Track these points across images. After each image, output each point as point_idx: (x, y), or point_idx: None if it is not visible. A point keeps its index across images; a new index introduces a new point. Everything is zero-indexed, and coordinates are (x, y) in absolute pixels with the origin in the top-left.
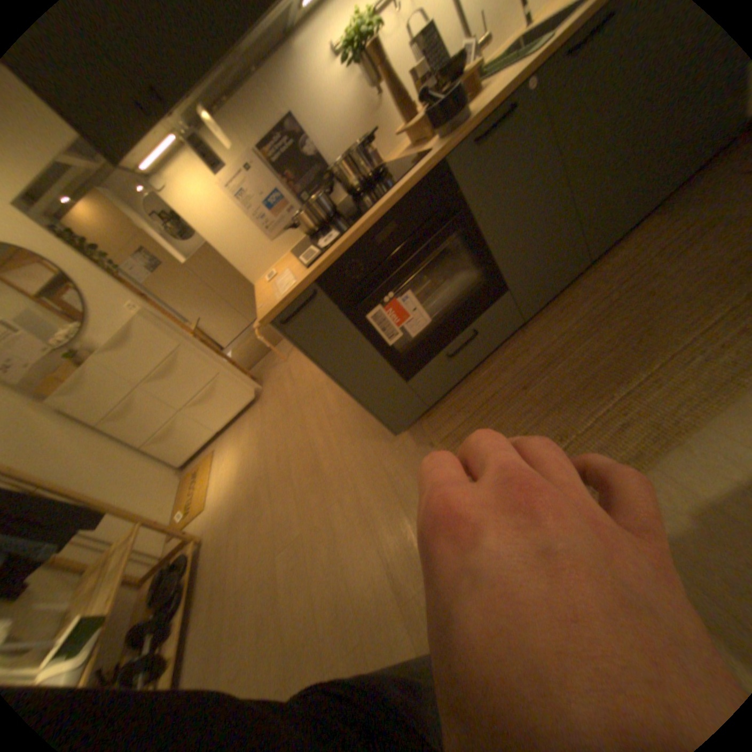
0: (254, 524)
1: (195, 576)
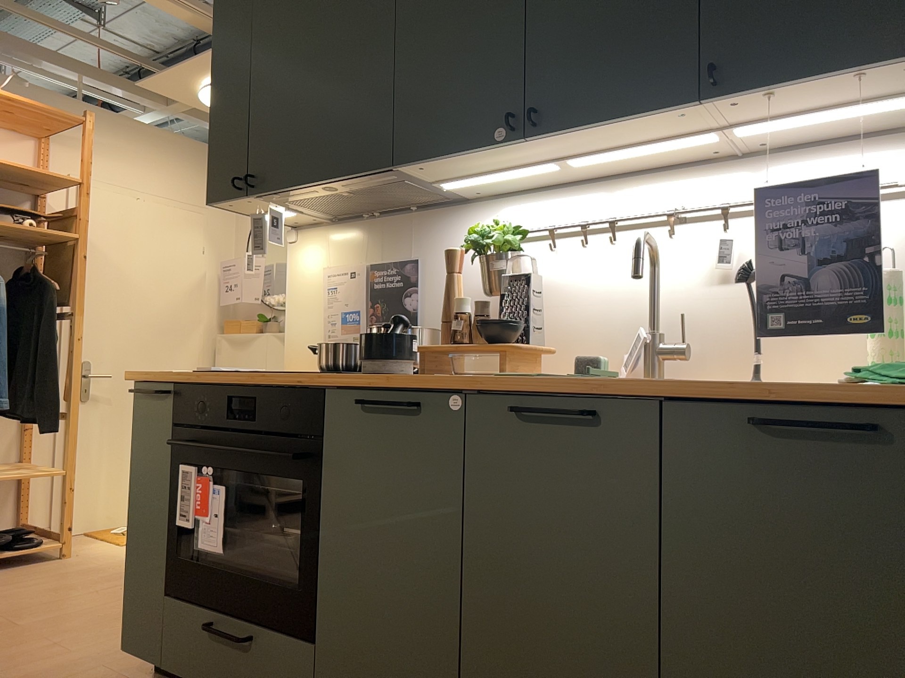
0: (59, 589)
1: (7, 568)
